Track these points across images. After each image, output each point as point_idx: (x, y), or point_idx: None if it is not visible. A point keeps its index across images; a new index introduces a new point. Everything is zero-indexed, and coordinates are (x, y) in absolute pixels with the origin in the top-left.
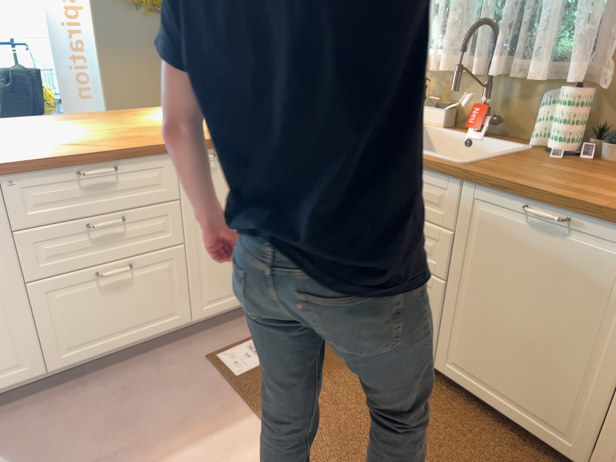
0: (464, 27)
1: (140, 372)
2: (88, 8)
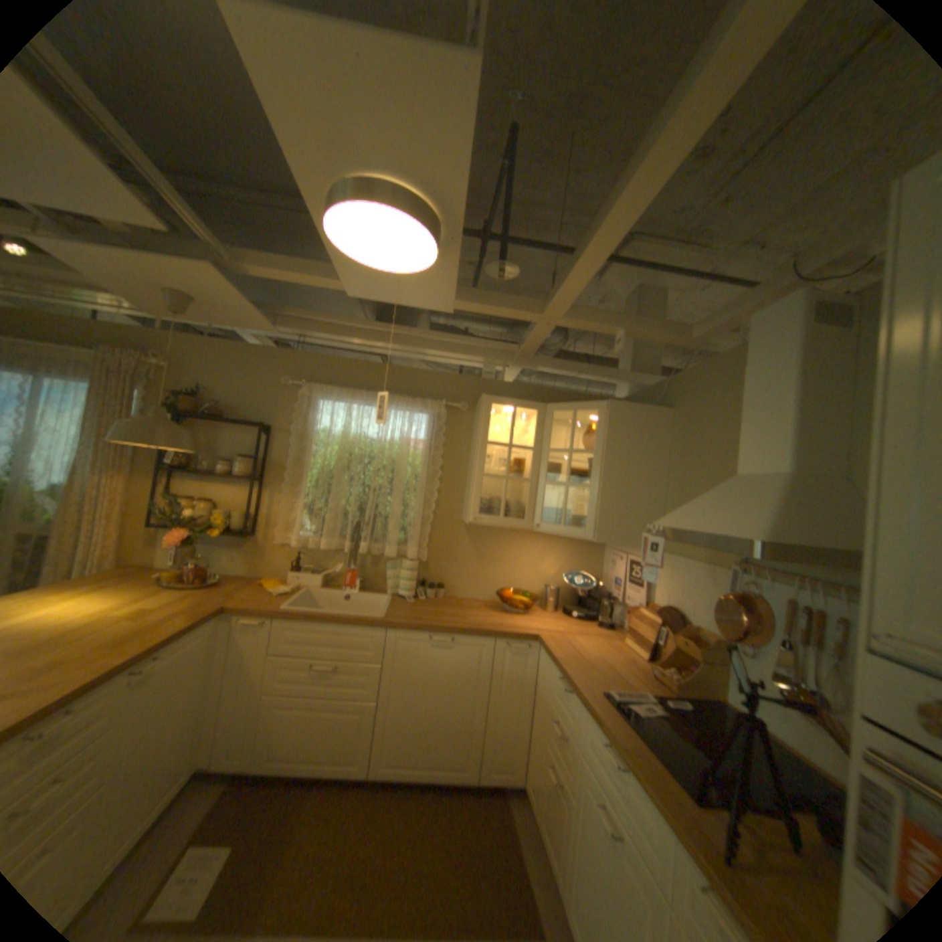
0: (337, 522)
1: None
2: None
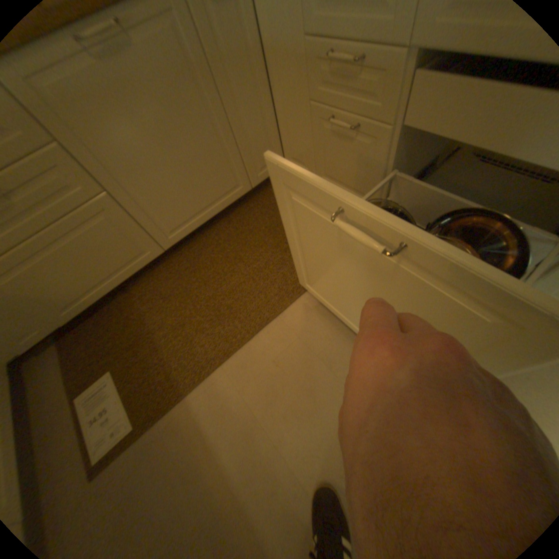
0: None
1: None
2: None
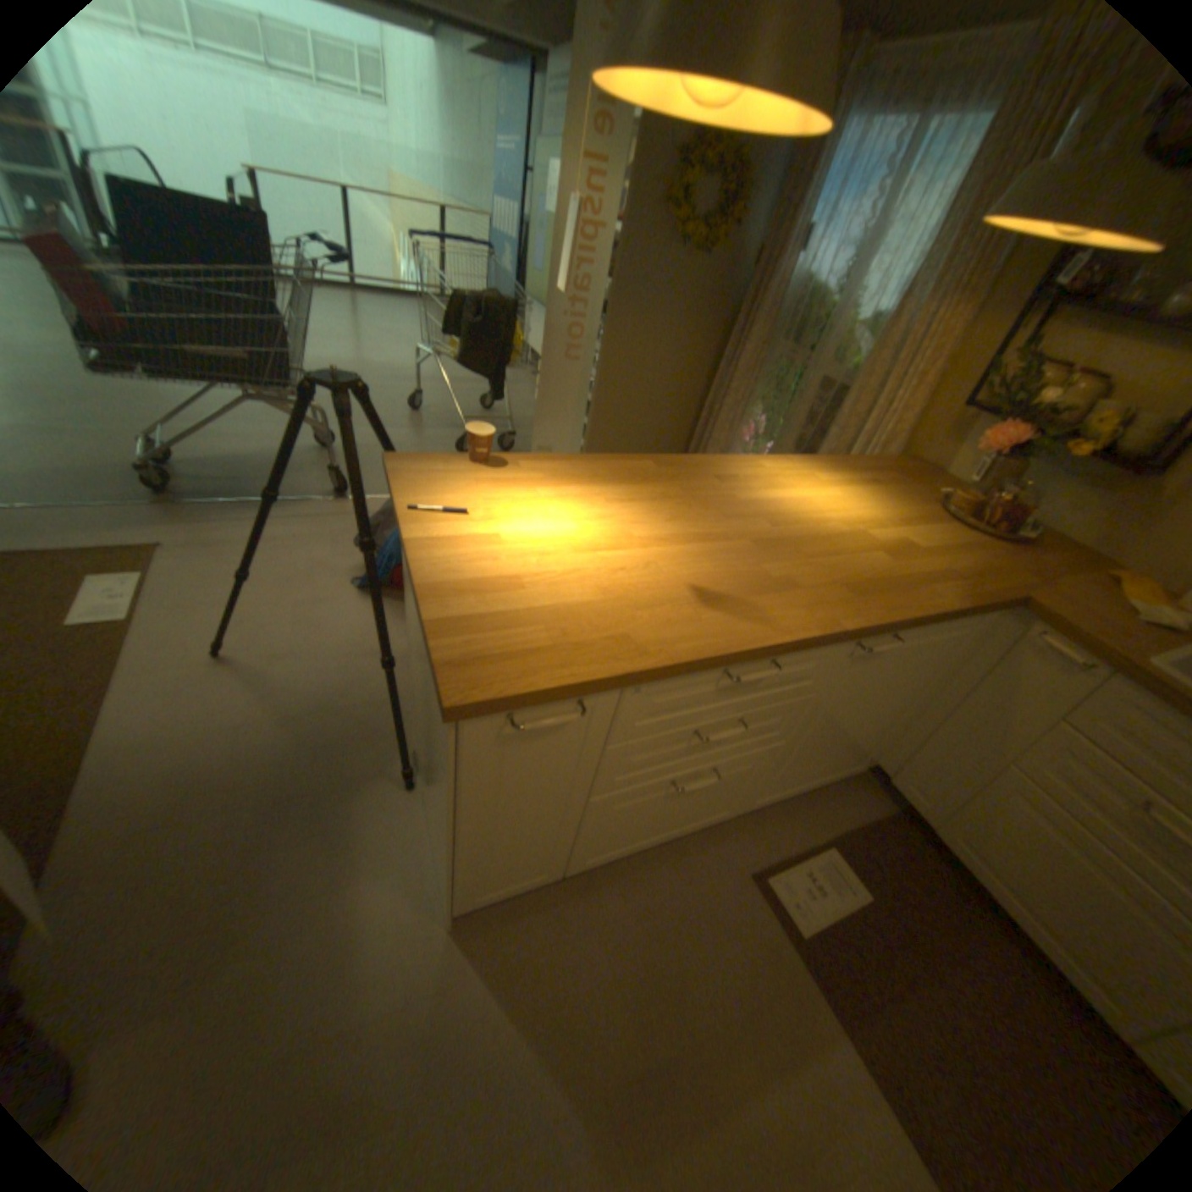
0: None
1: (670, 888)
2: (610, 226)
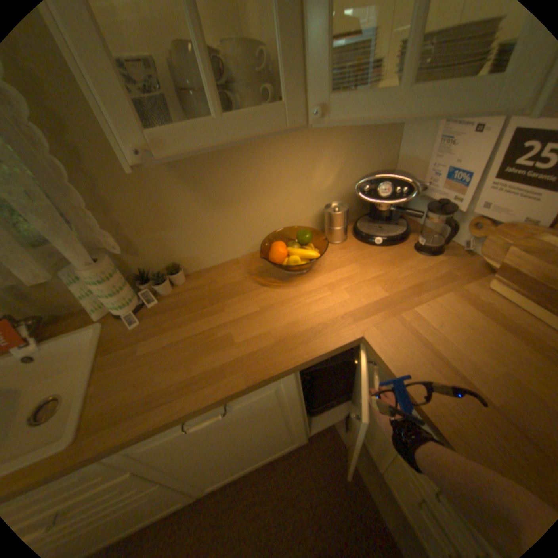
0: None
1: None
2: None
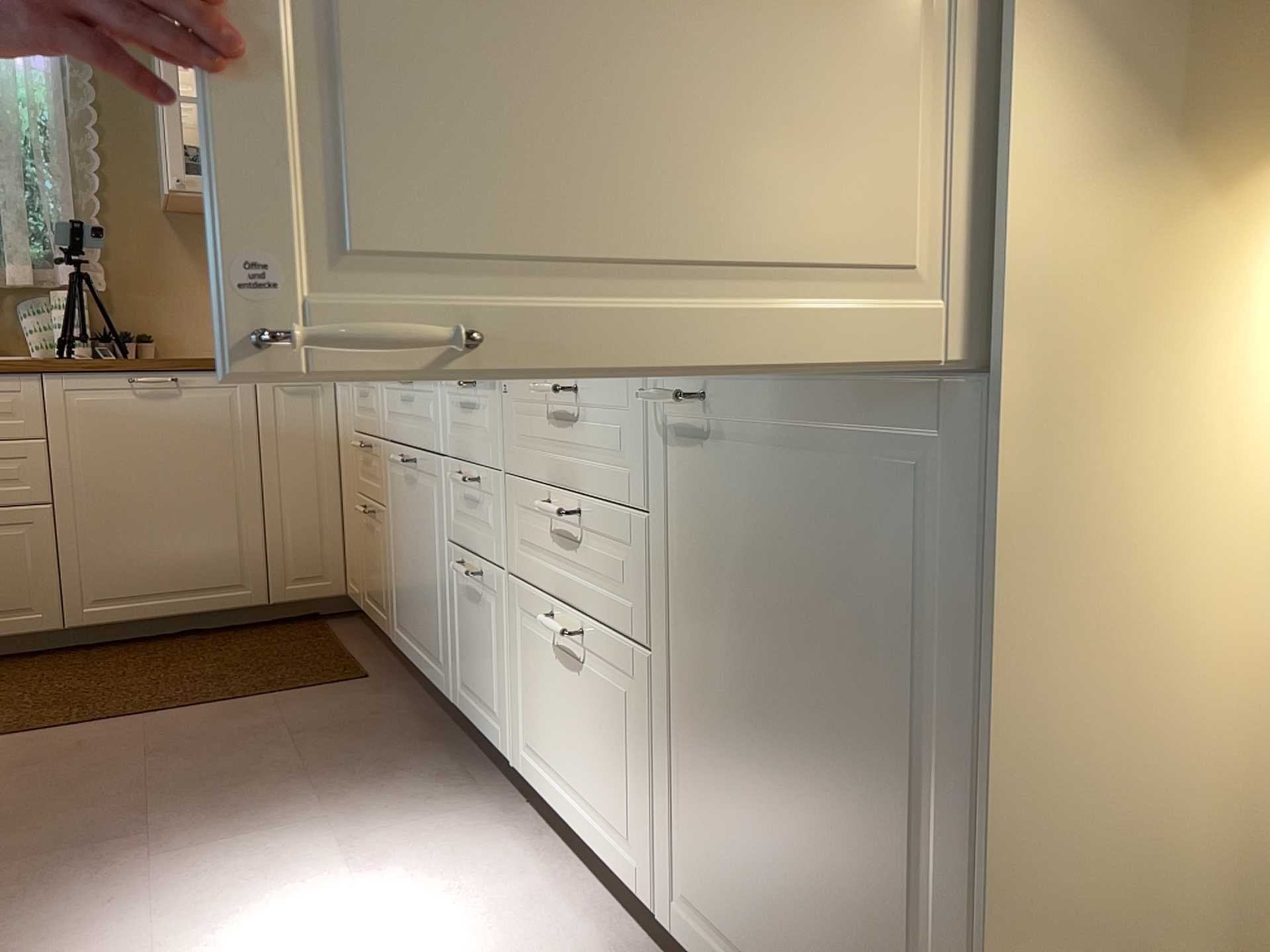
0: None
1: None
2: None
